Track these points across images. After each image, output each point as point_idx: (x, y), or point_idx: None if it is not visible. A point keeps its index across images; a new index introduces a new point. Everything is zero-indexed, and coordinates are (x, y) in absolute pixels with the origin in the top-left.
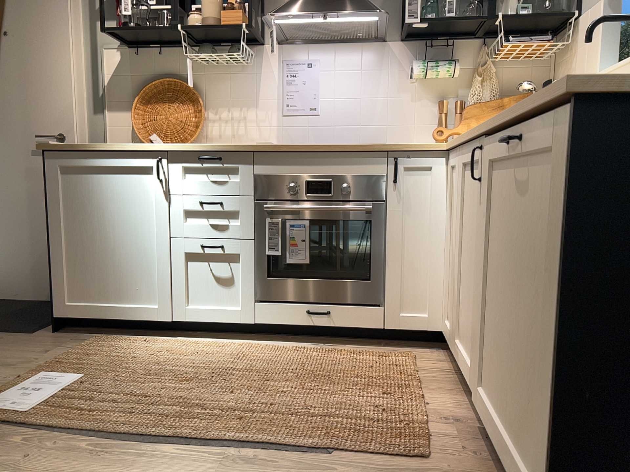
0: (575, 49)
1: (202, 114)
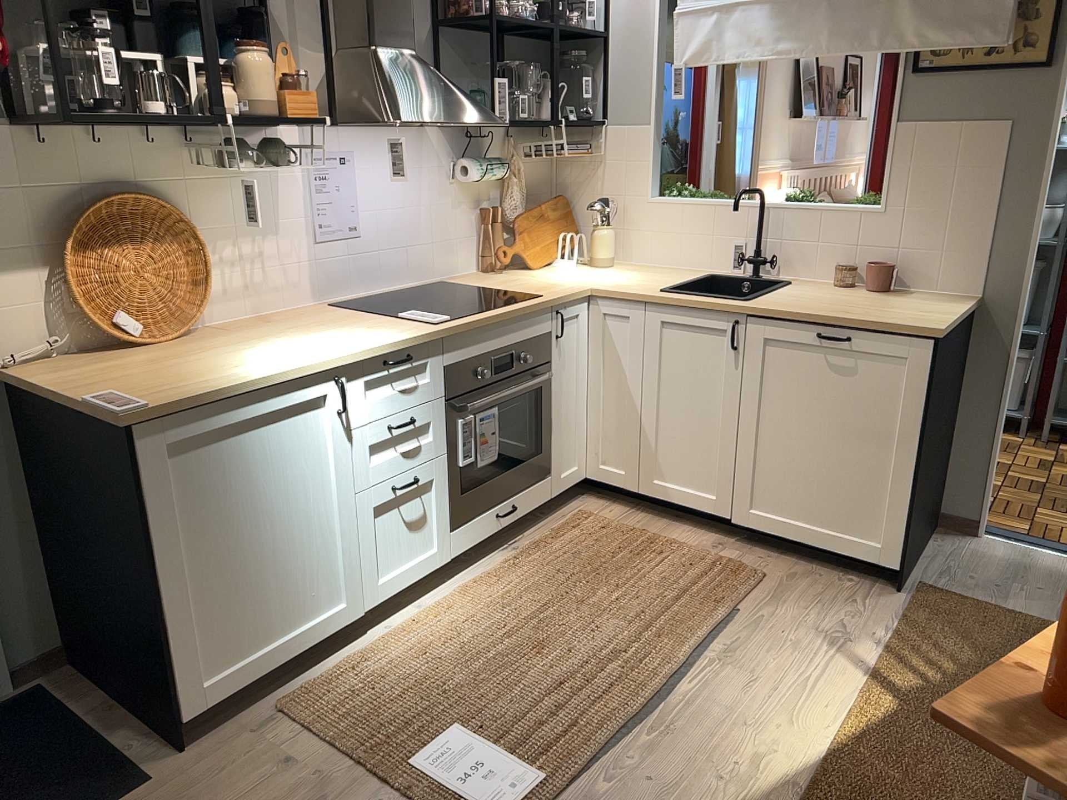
0: (605, 157)
1: (209, 260)
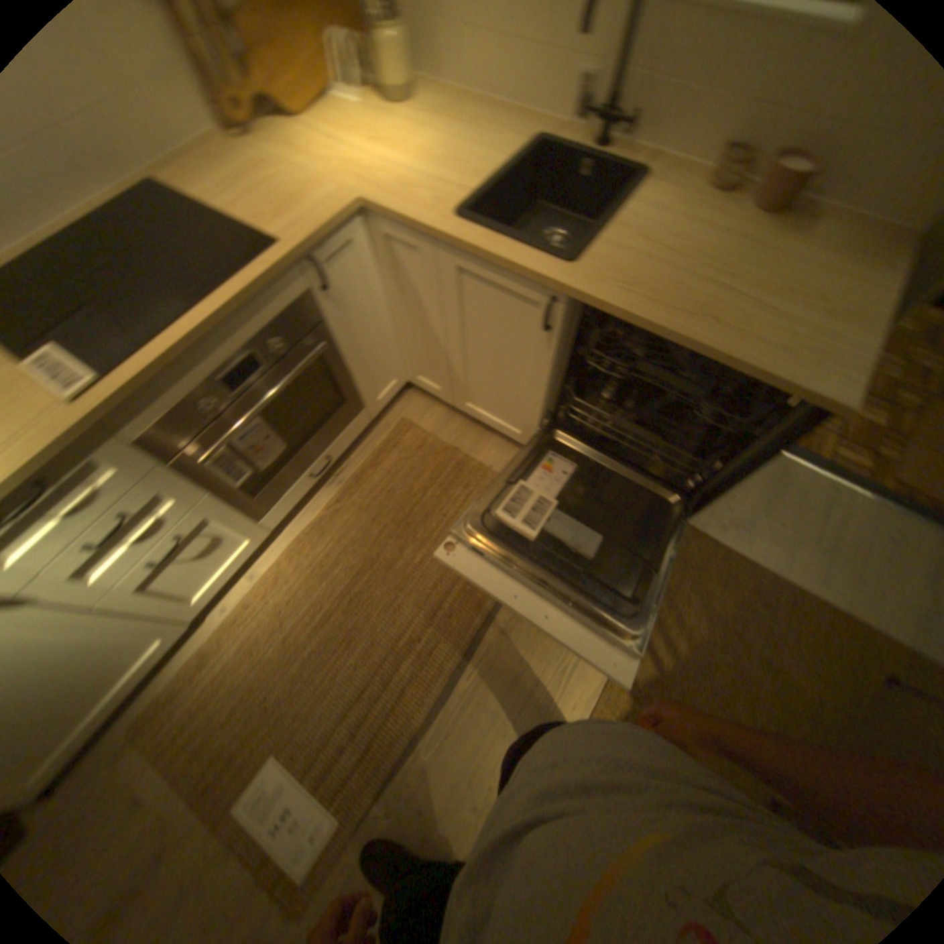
0: None
1: None
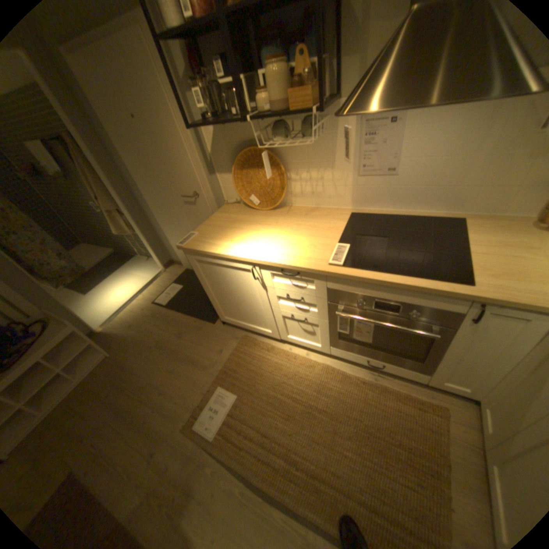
0: None
1: (285, 179)
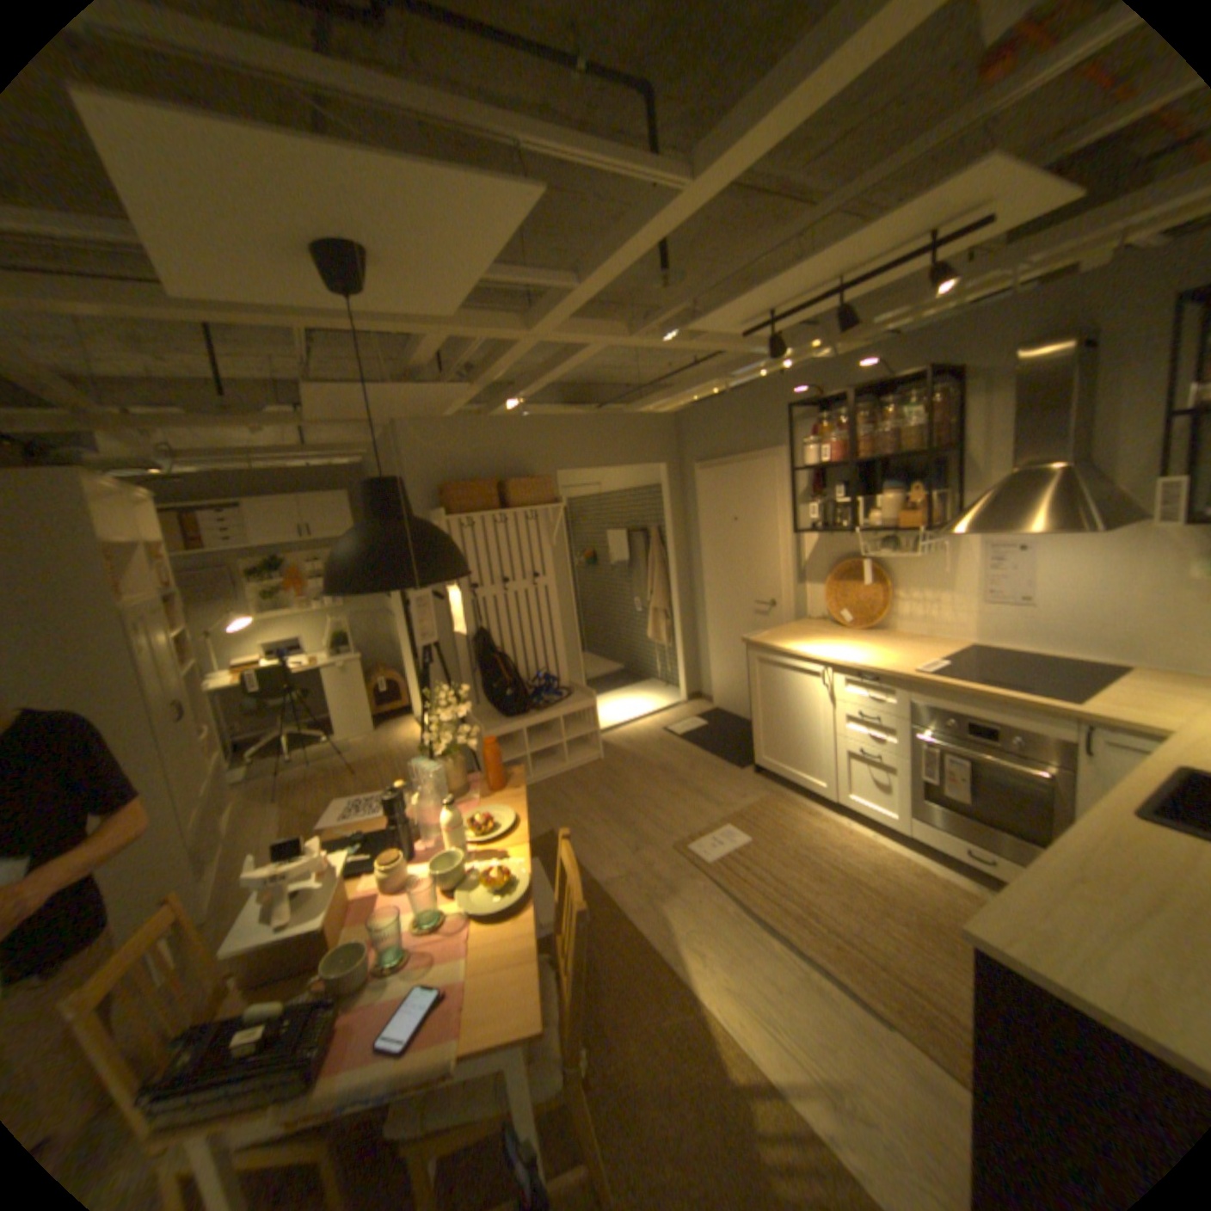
0: None
1: (888, 596)
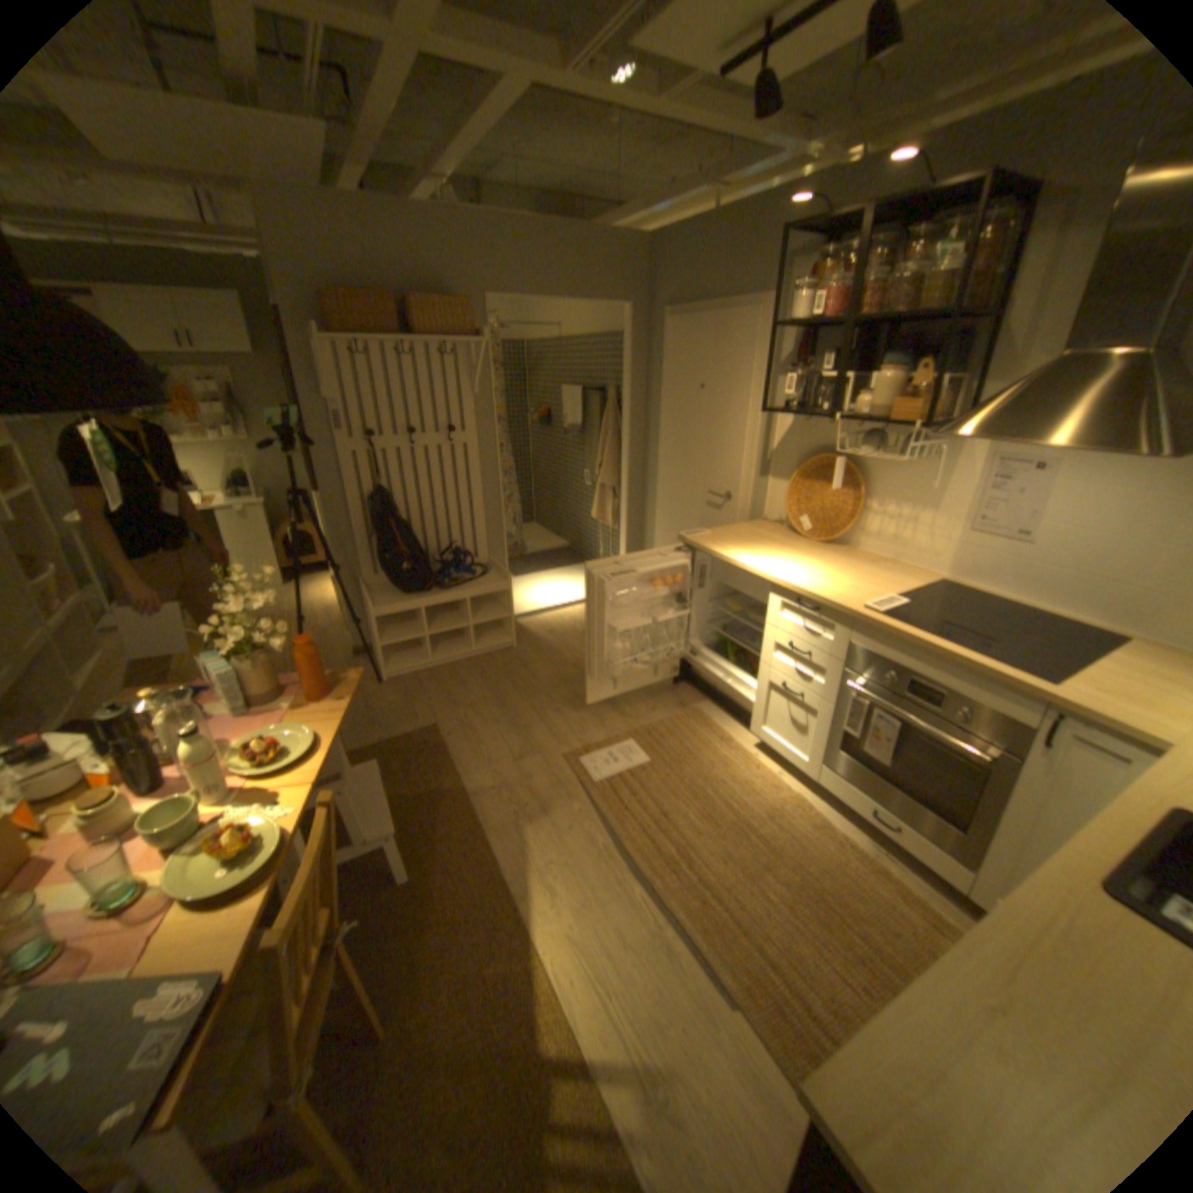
0: None
1: (859, 506)
